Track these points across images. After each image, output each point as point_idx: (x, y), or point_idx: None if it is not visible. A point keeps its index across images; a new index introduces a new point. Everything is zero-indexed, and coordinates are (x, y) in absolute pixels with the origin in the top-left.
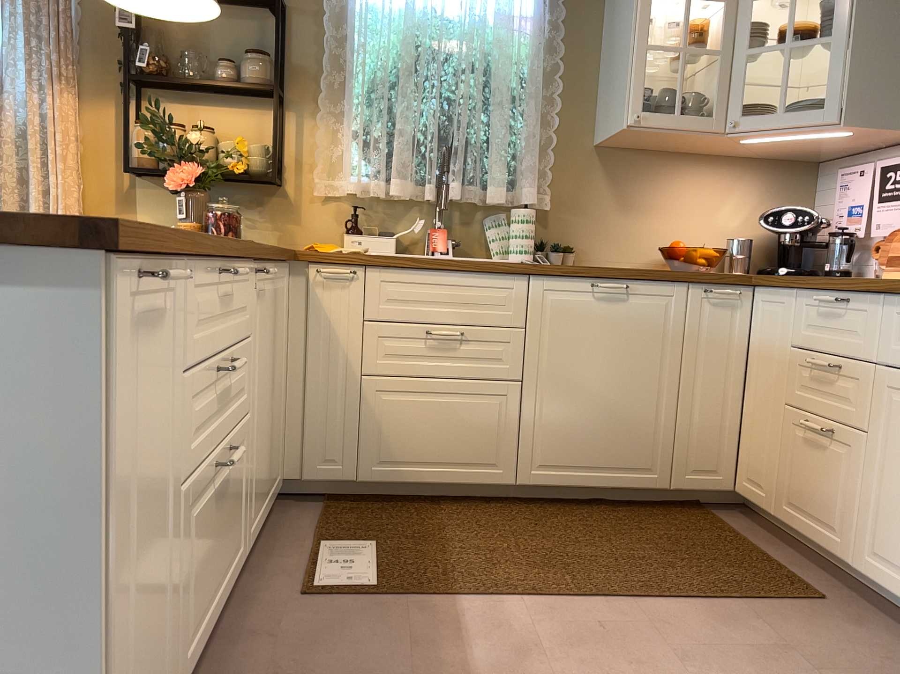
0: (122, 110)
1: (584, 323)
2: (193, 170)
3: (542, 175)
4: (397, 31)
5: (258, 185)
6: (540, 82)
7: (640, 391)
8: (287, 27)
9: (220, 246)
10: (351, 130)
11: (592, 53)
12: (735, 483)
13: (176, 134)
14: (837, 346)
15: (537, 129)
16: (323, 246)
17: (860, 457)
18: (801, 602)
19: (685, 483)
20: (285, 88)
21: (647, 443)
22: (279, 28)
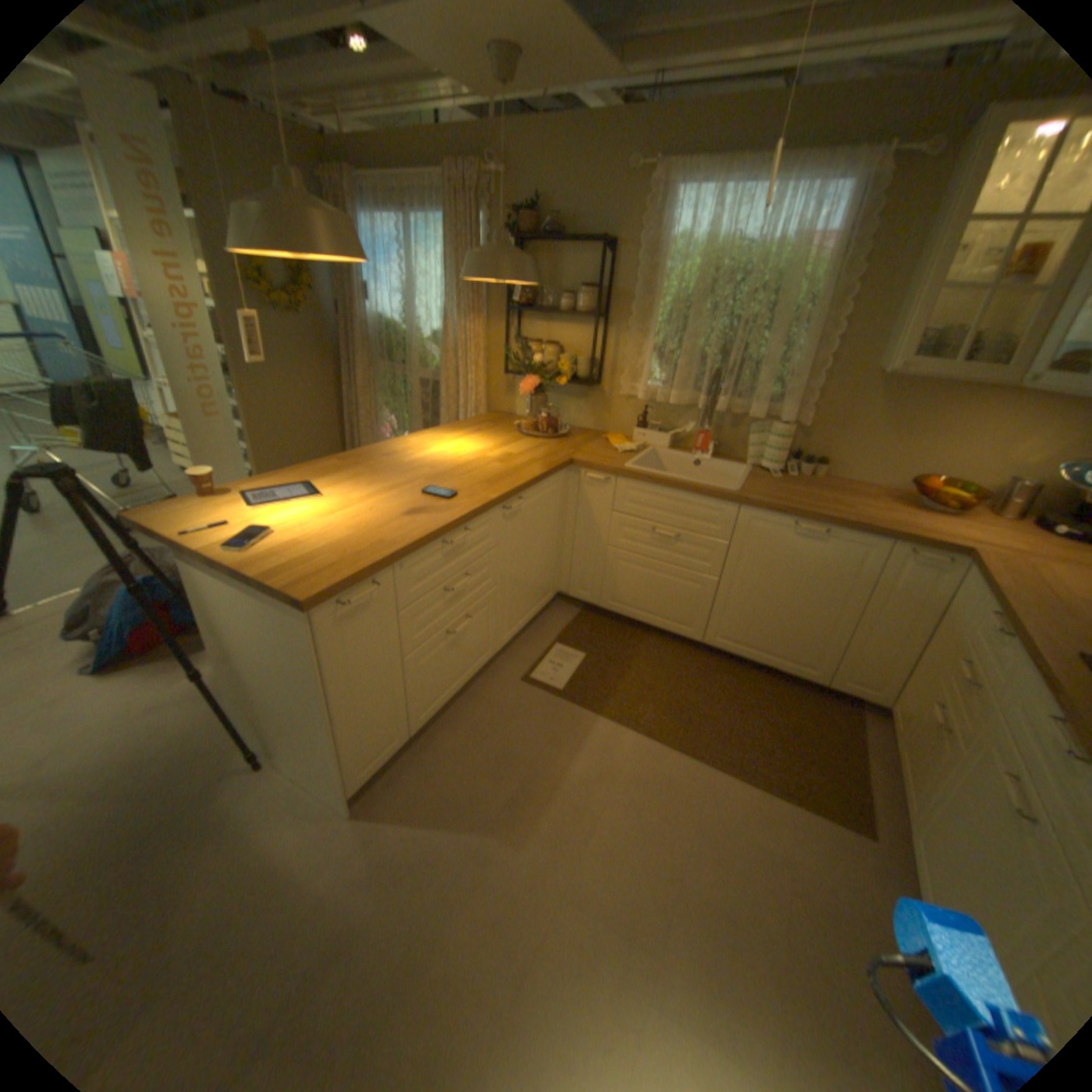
0: (507, 326)
1: (779, 550)
2: (532, 384)
3: (812, 394)
4: (700, 256)
5: (583, 384)
6: (832, 302)
7: (818, 613)
8: (614, 258)
9: (447, 527)
10: (650, 347)
11: (904, 267)
12: (897, 704)
13: (526, 355)
14: (989, 668)
15: (818, 349)
16: (612, 440)
17: (954, 769)
18: (851, 834)
19: (844, 689)
20: (608, 309)
21: (815, 651)
22: (602, 266)
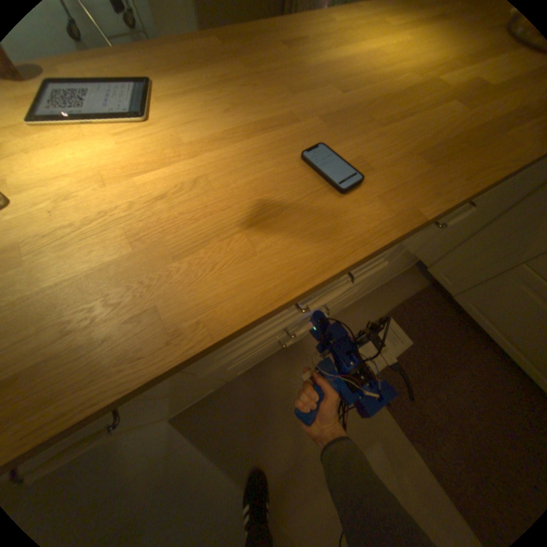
0: None
1: None
2: None
3: None
4: None
5: None
6: None
7: None
8: None
9: (313, 287)
10: None
11: None
12: None
13: None
14: None
15: None
16: None
17: None
18: None
19: None
20: None
21: None
22: None
